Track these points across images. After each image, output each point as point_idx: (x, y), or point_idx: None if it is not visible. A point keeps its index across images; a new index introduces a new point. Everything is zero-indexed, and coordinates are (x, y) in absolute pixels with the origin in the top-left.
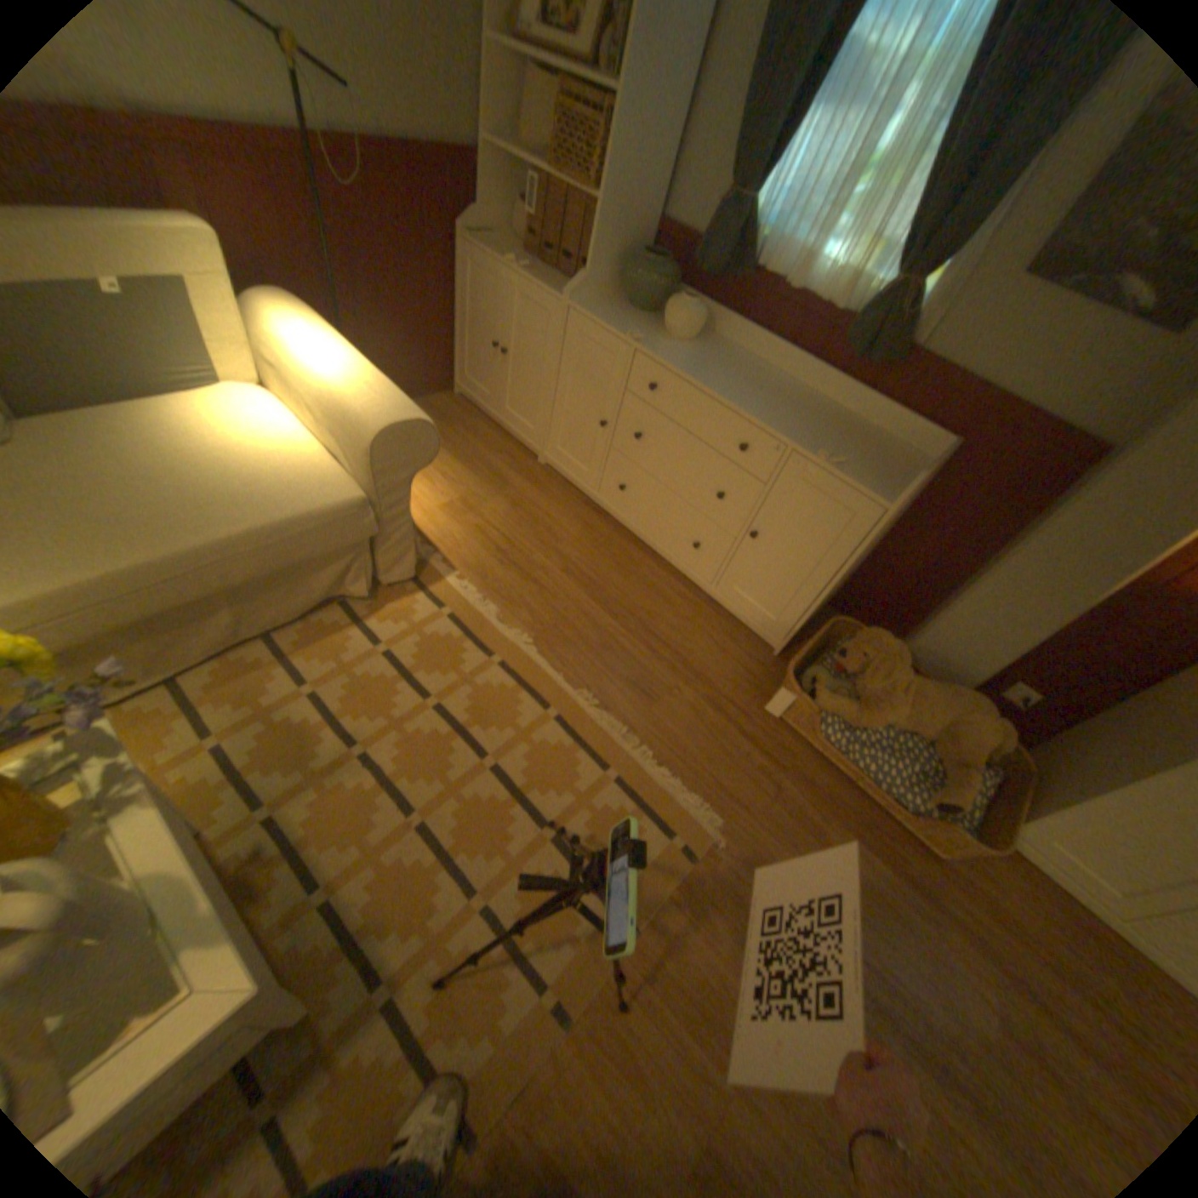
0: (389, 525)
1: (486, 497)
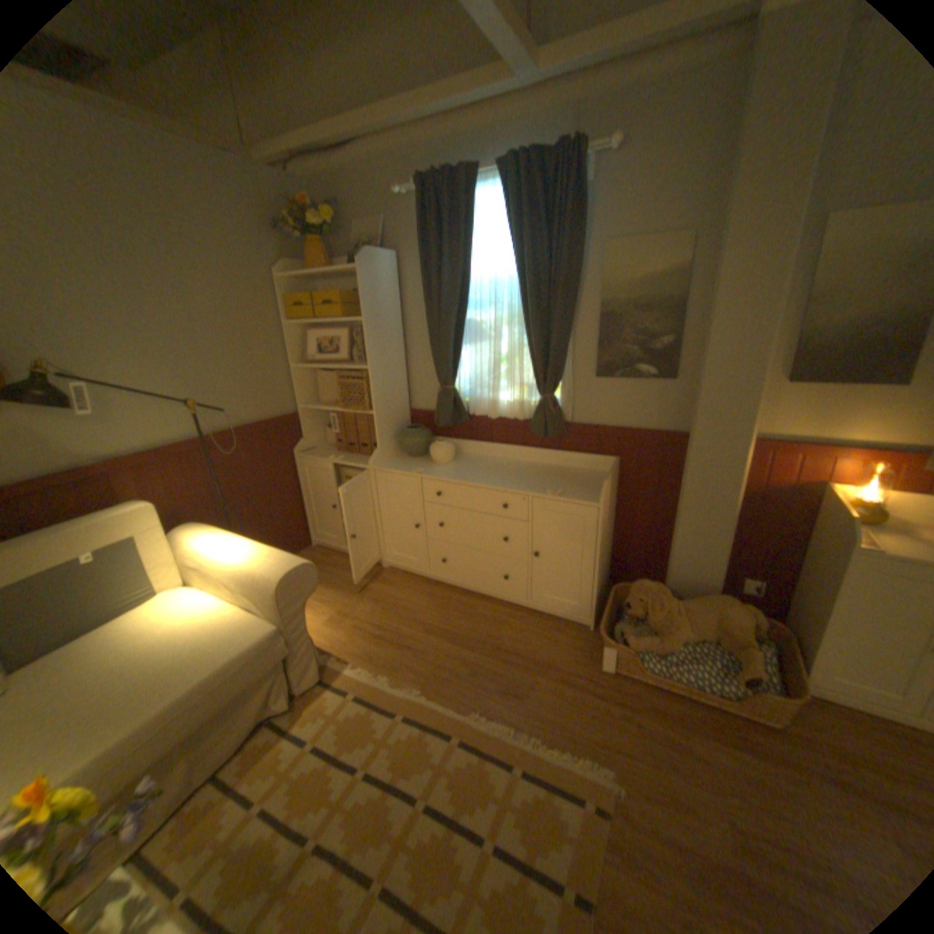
0: (294, 645)
1: (354, 603)
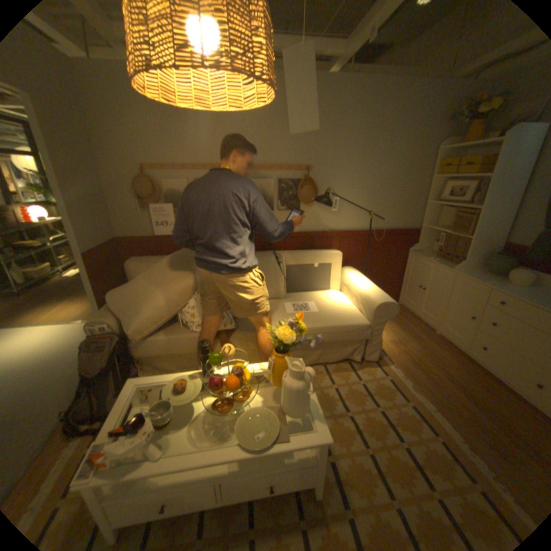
0: (373, 337)
1: (410, 341)
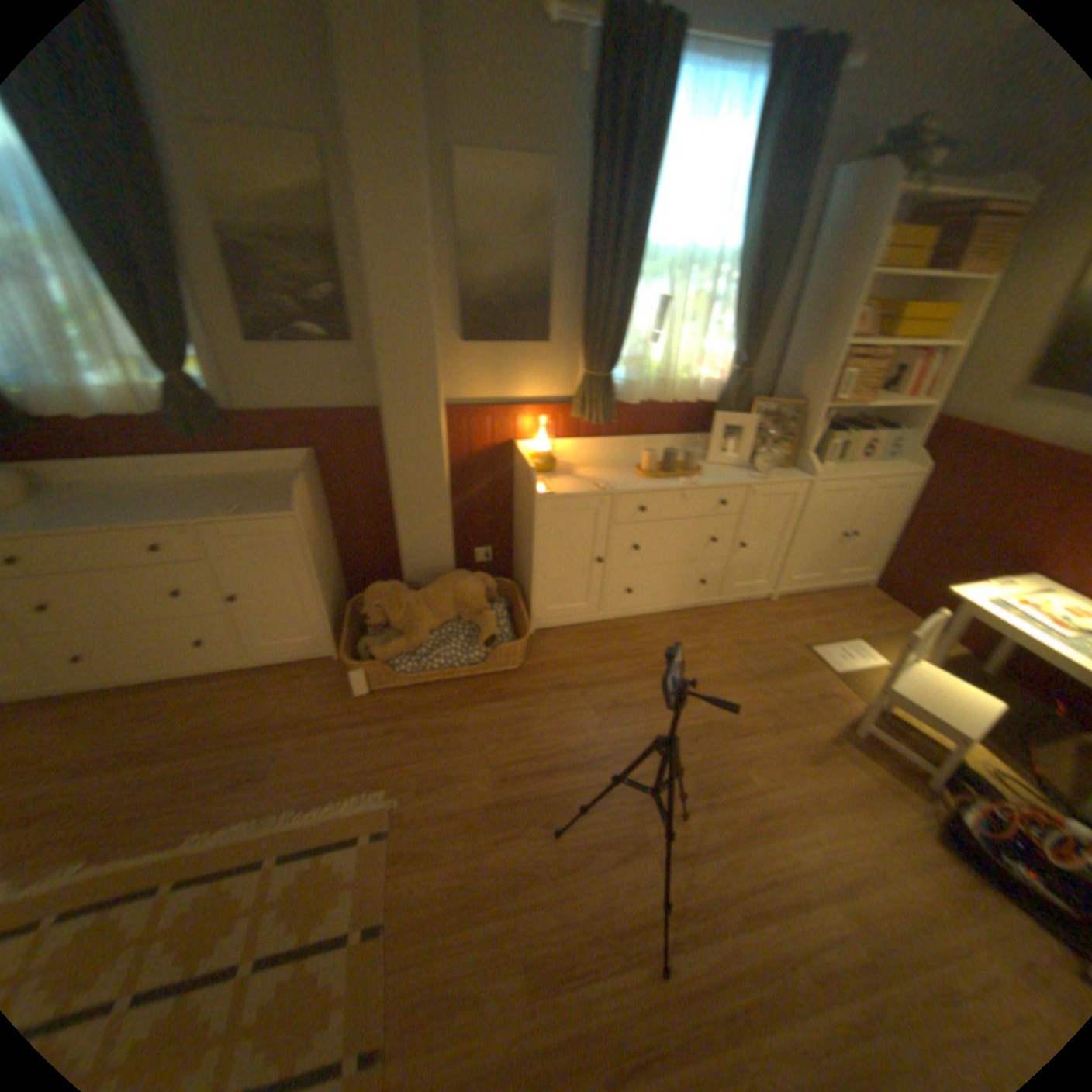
0: None
1: None
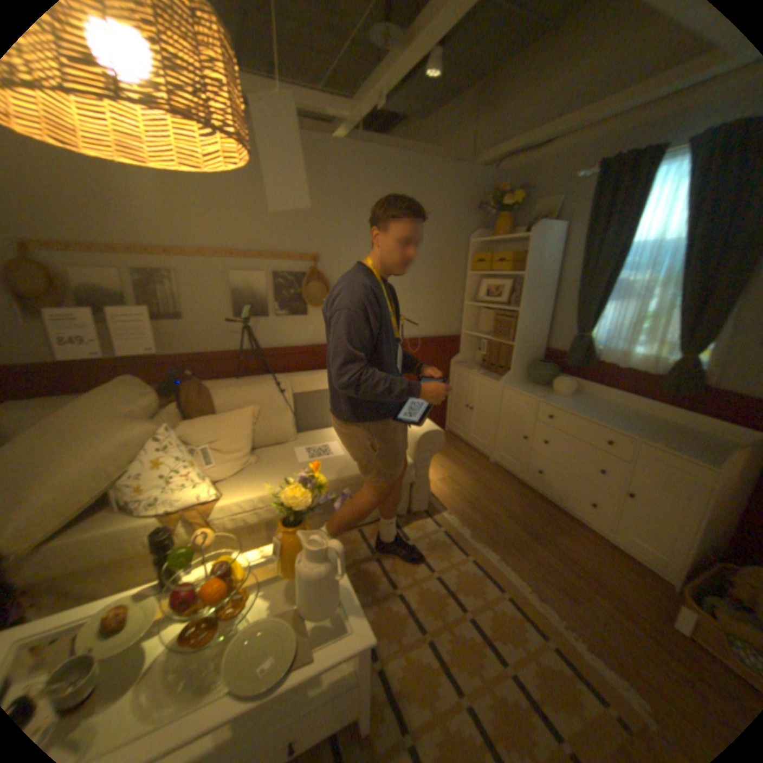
0: (419, 478)
1: (462, 476)
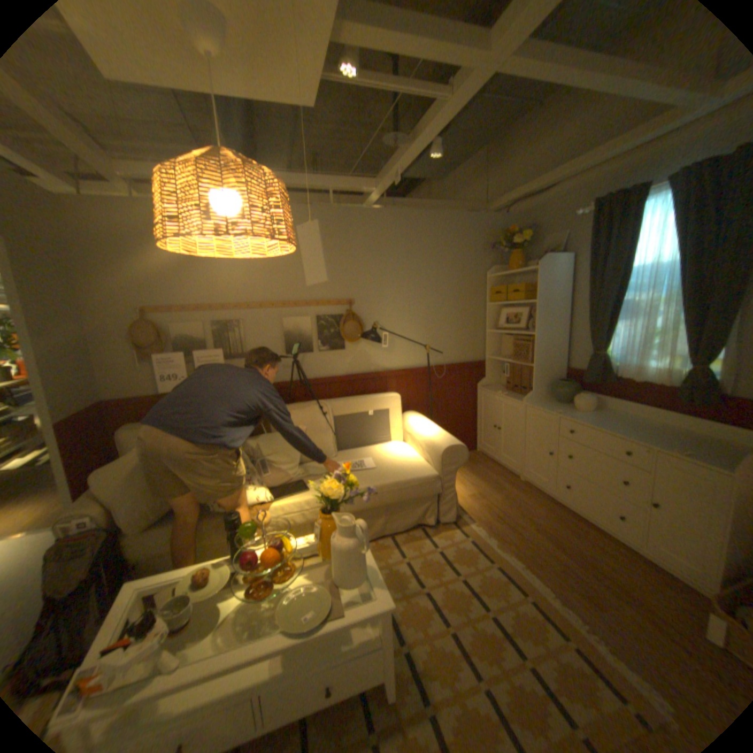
0: (445, 491)
1: (492, 493)
